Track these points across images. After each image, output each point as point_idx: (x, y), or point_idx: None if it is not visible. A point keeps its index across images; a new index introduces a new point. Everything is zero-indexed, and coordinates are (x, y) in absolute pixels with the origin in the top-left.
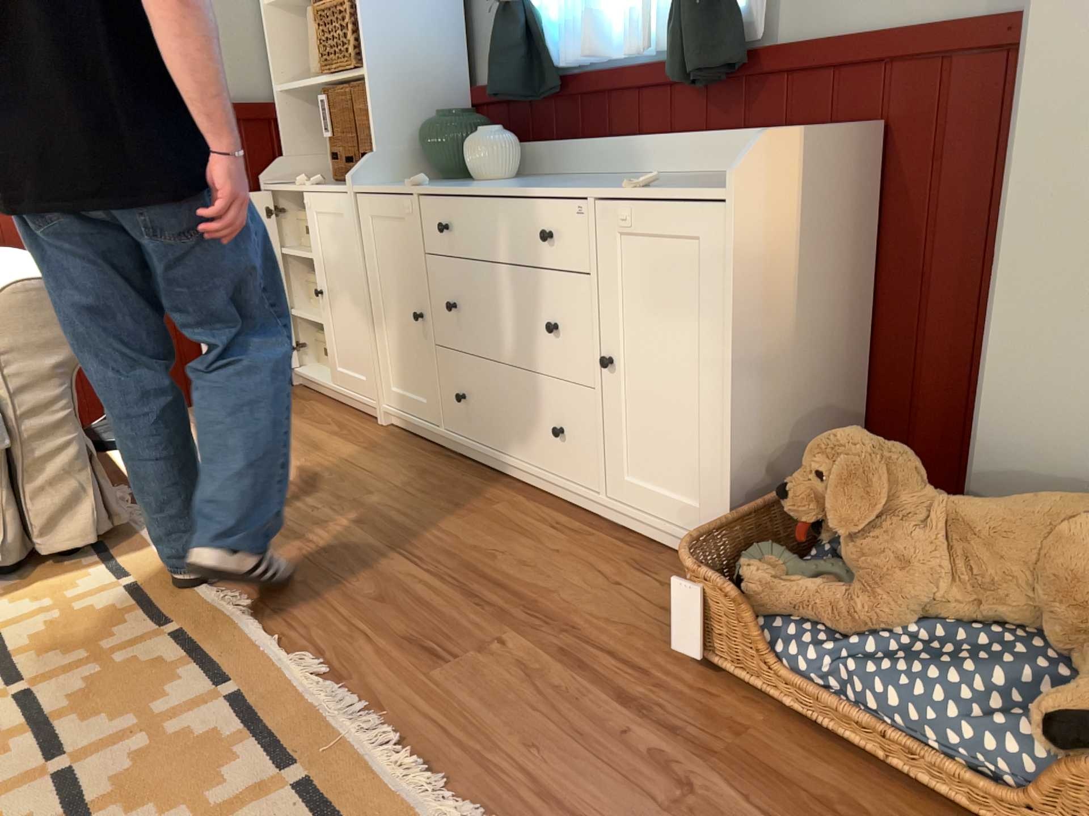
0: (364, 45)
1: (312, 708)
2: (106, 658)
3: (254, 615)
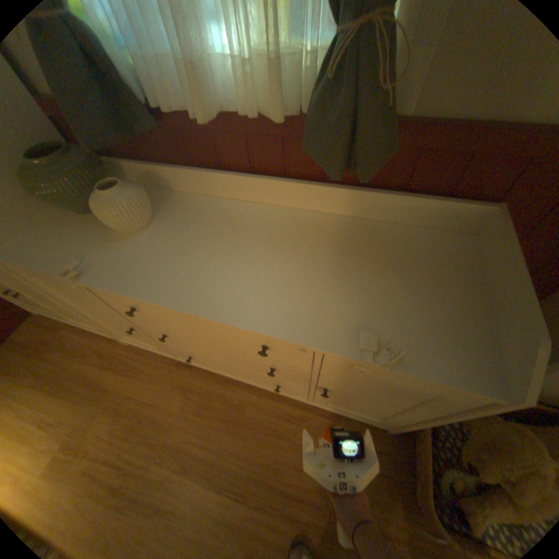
0: None
1: None
2: None
3: None
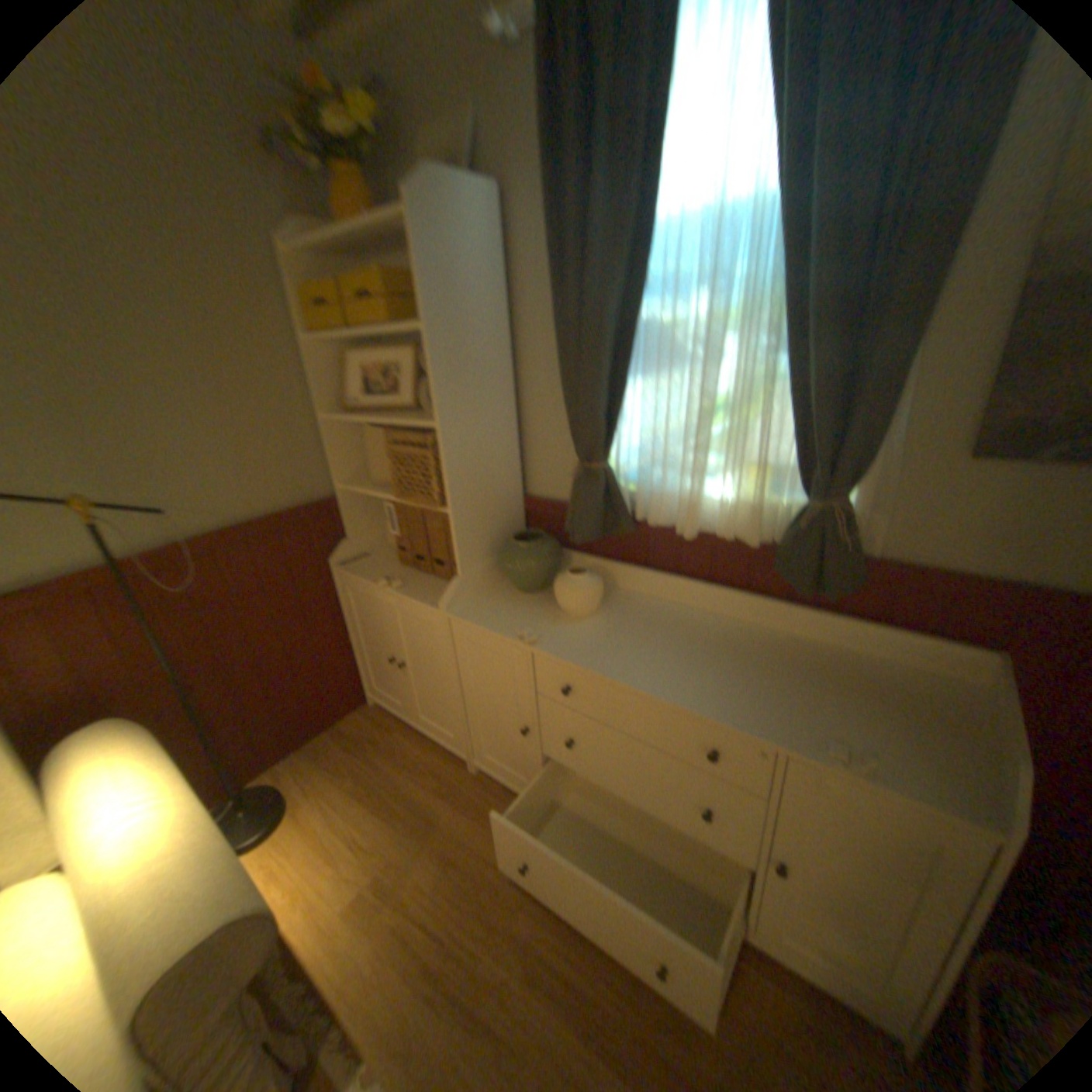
0: (450, 487)
1: None
2: None
3: None
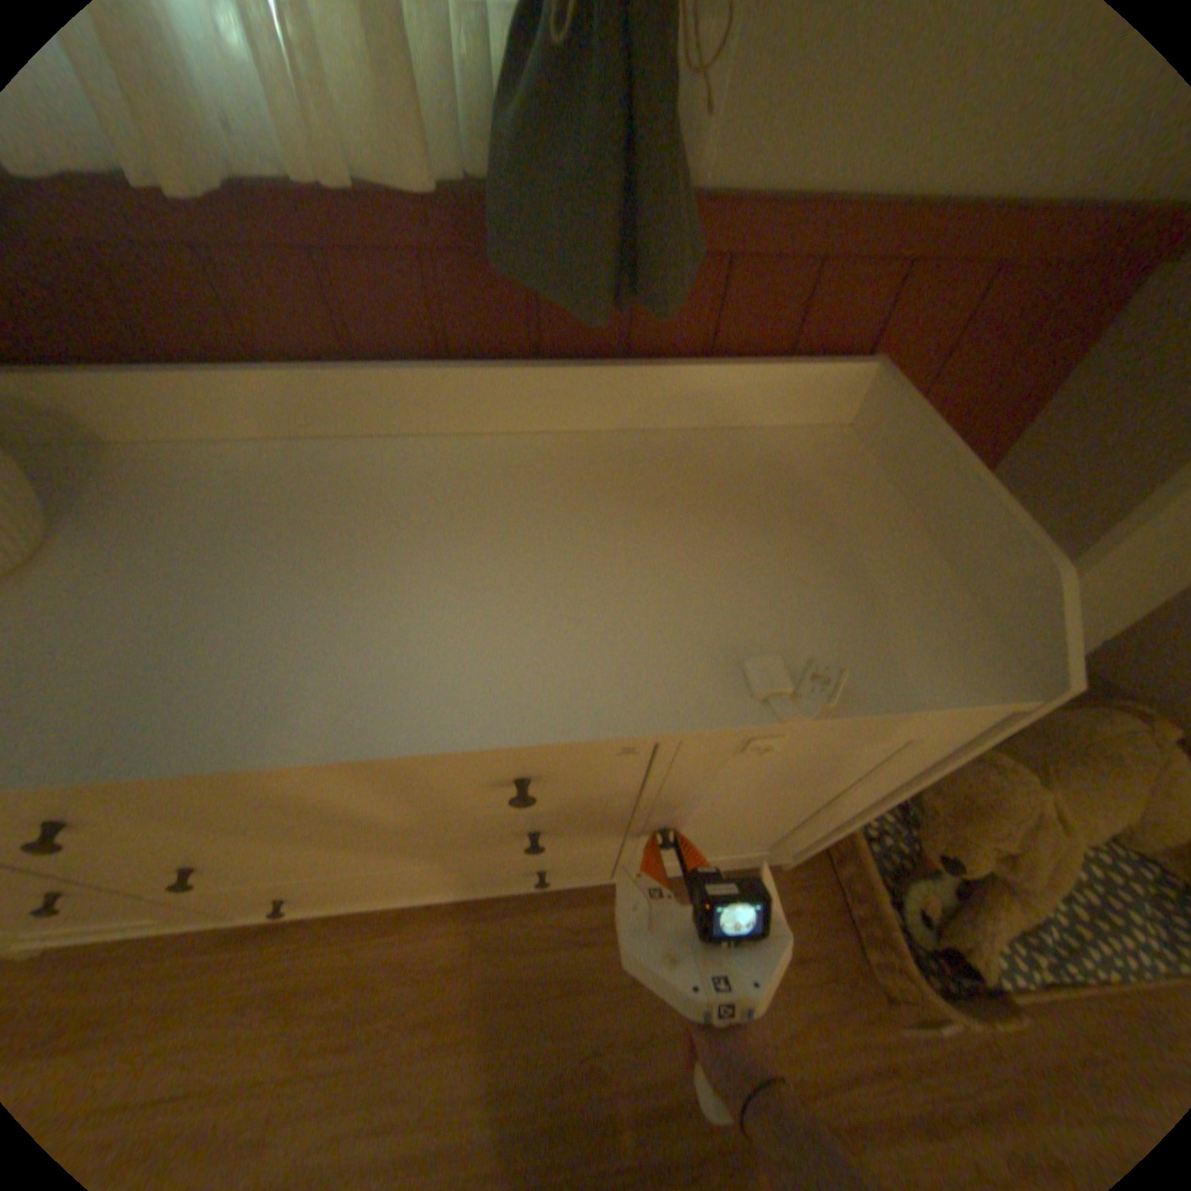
0: None
1: None
2: None
3: None
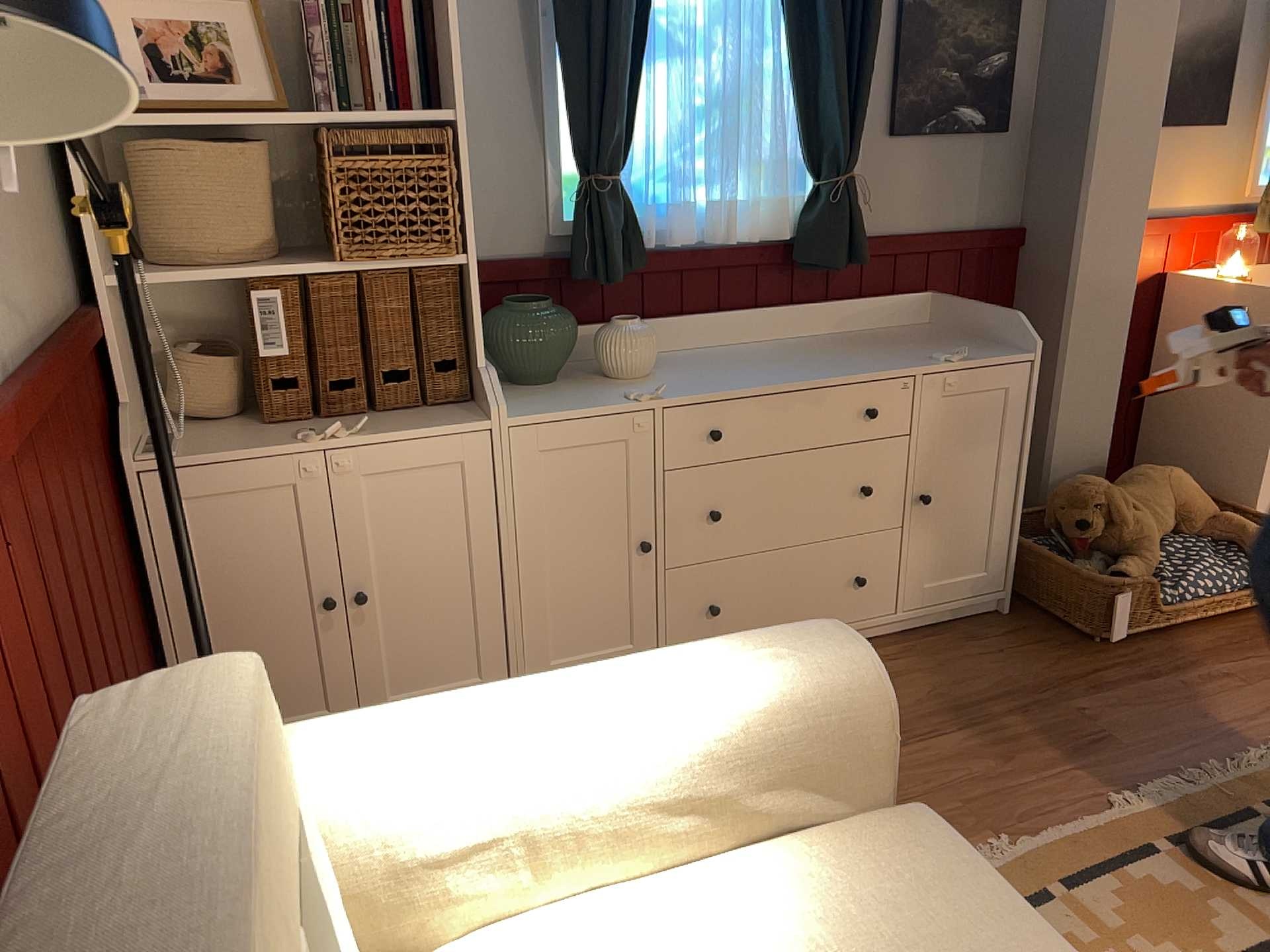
0: (469, 221)
1: (1183, 801)
2: (1117, 938)
3: (1028, 837)
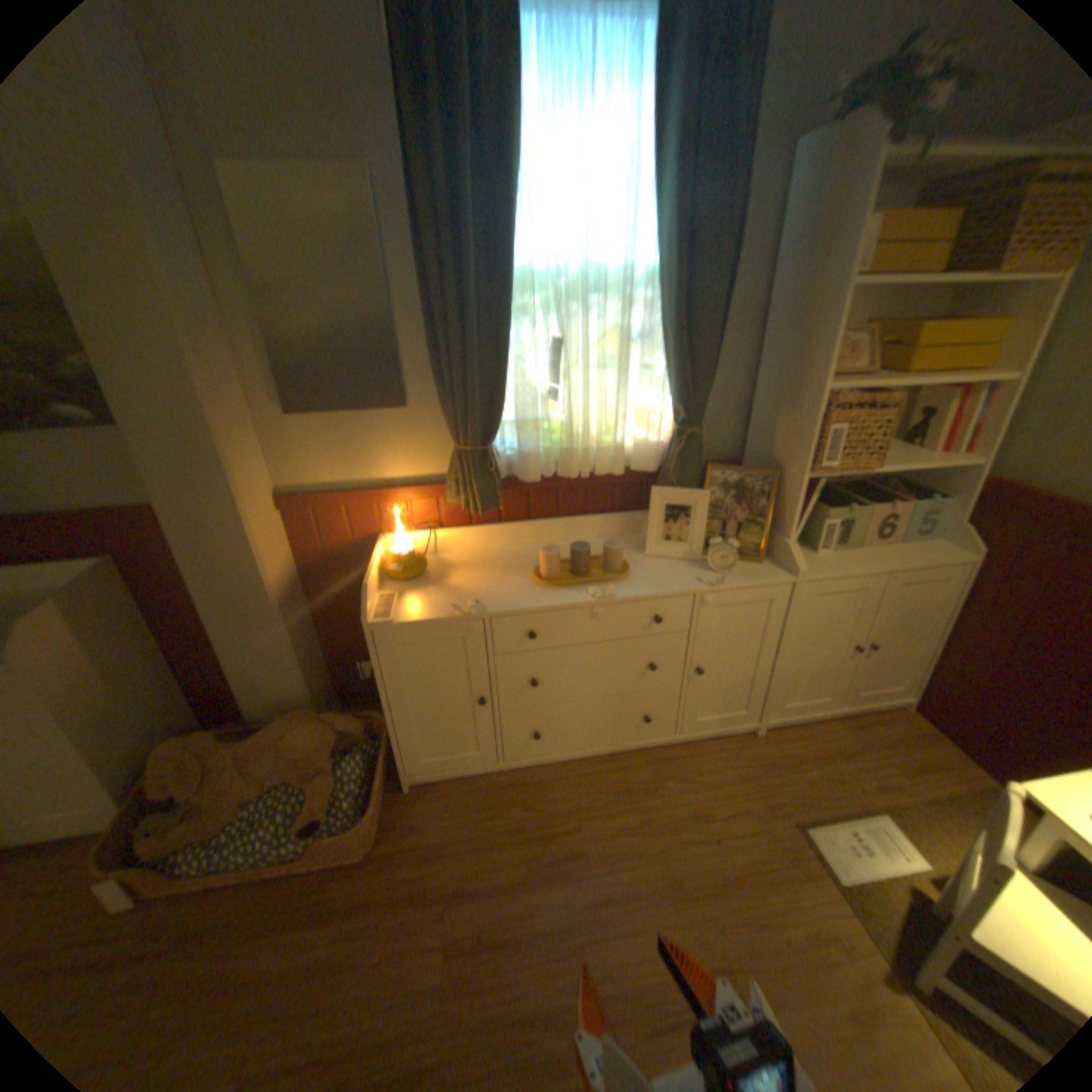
0: None
1: None
2: None
3: None
